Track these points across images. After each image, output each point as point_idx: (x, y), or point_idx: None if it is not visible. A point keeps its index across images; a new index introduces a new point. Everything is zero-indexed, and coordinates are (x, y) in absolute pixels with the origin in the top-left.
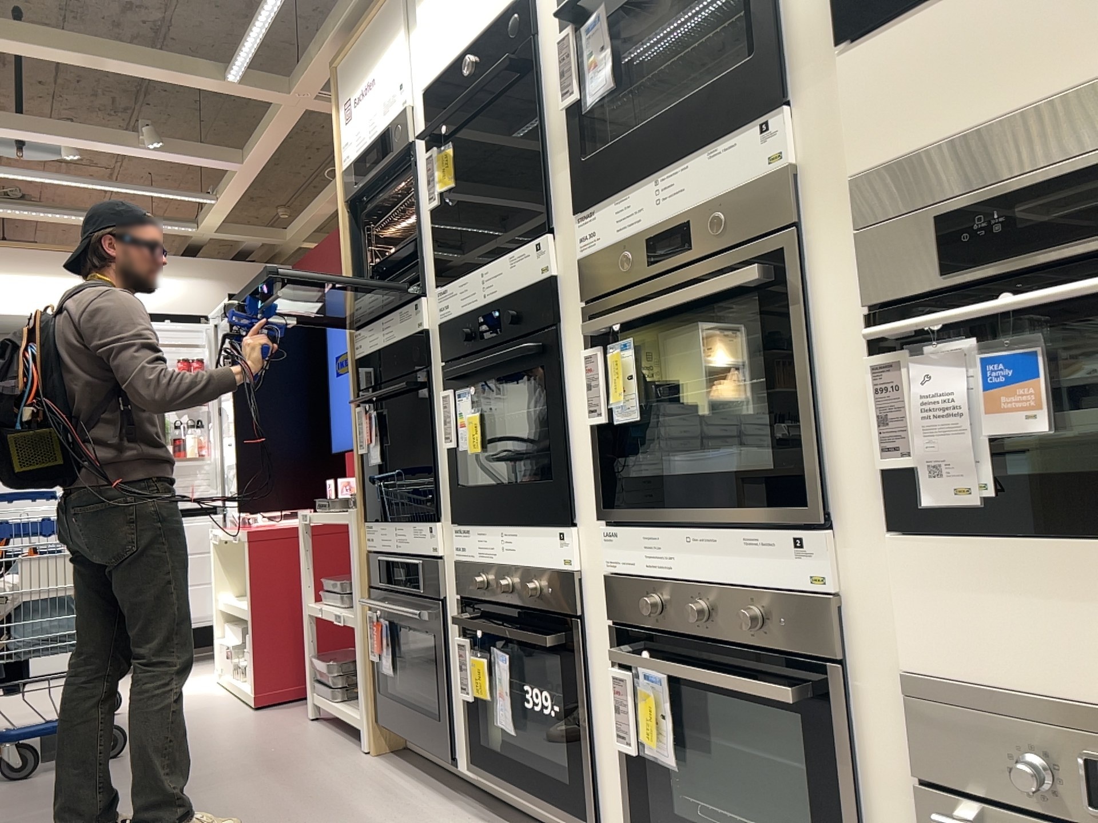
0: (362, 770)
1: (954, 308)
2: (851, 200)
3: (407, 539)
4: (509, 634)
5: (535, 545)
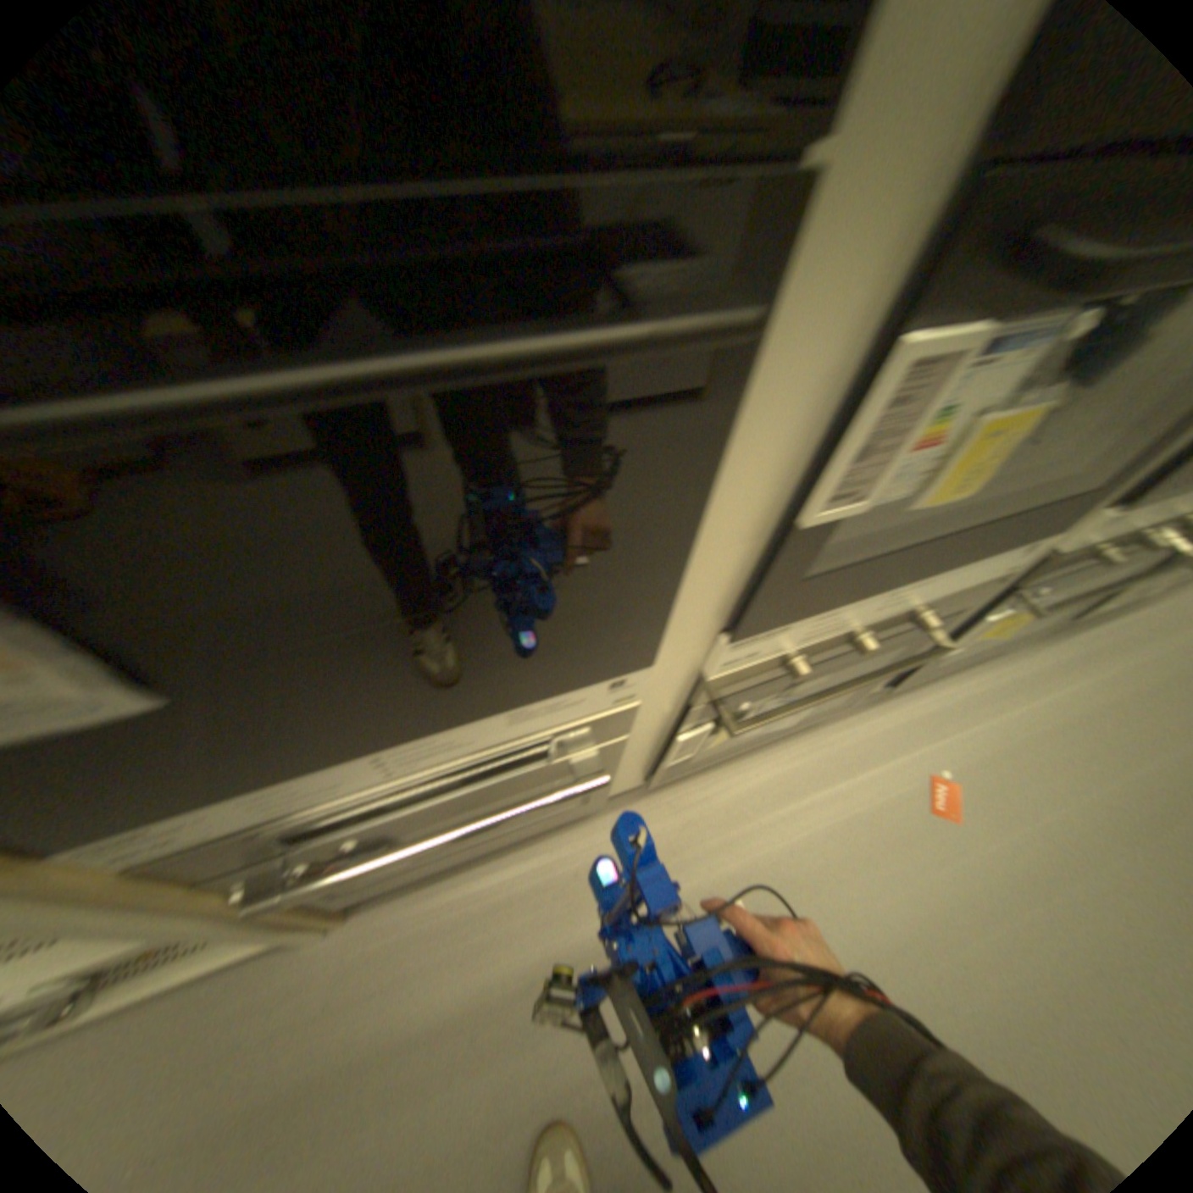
0: (402, 941)
1: None
2: None
3: (475, 735)
4: (820, 672)
5: (970, 574)
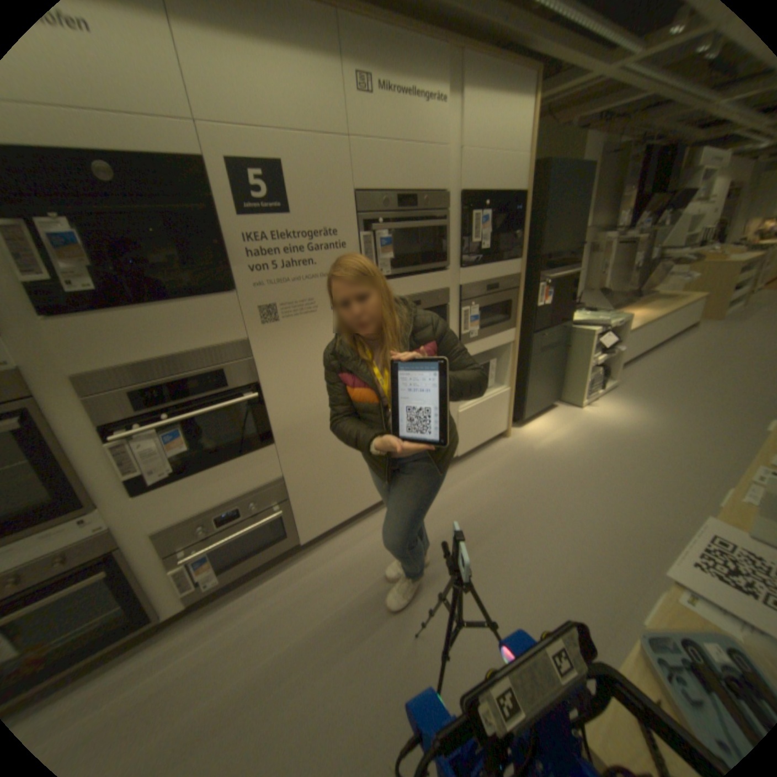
0: None
1: (141, 422)
2: (67, 385)
3: None
4: None
5: None
